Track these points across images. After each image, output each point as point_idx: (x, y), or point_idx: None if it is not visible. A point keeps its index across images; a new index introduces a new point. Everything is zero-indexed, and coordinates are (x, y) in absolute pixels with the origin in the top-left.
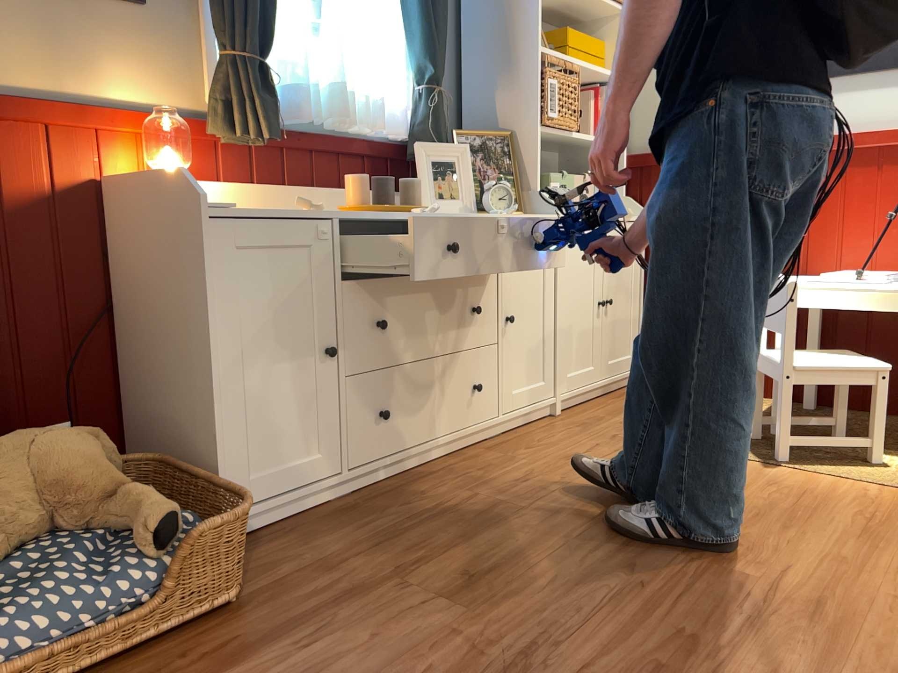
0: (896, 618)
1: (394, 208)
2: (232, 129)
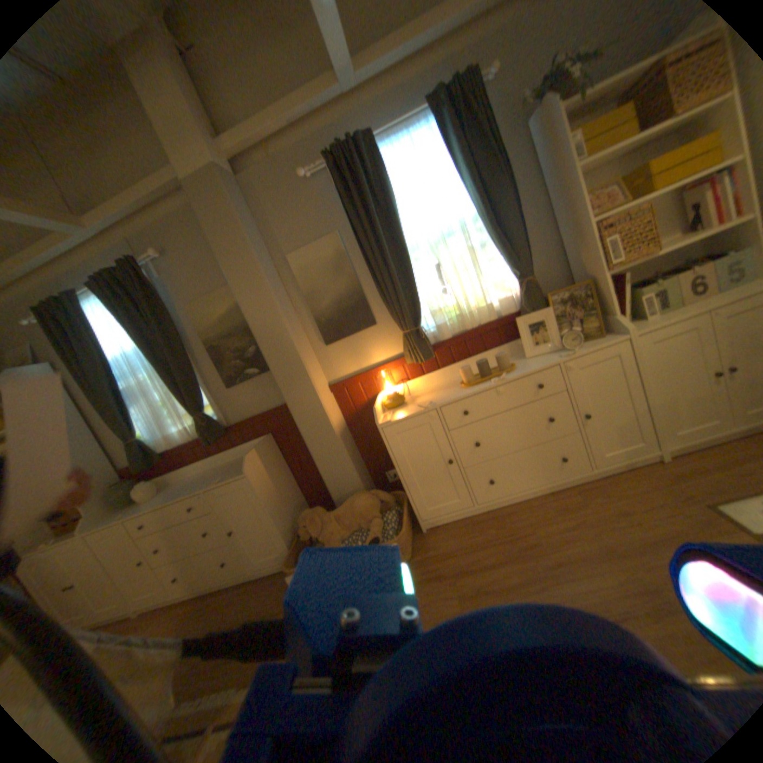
0: None
1: (483, 379)
2: (414, 358)
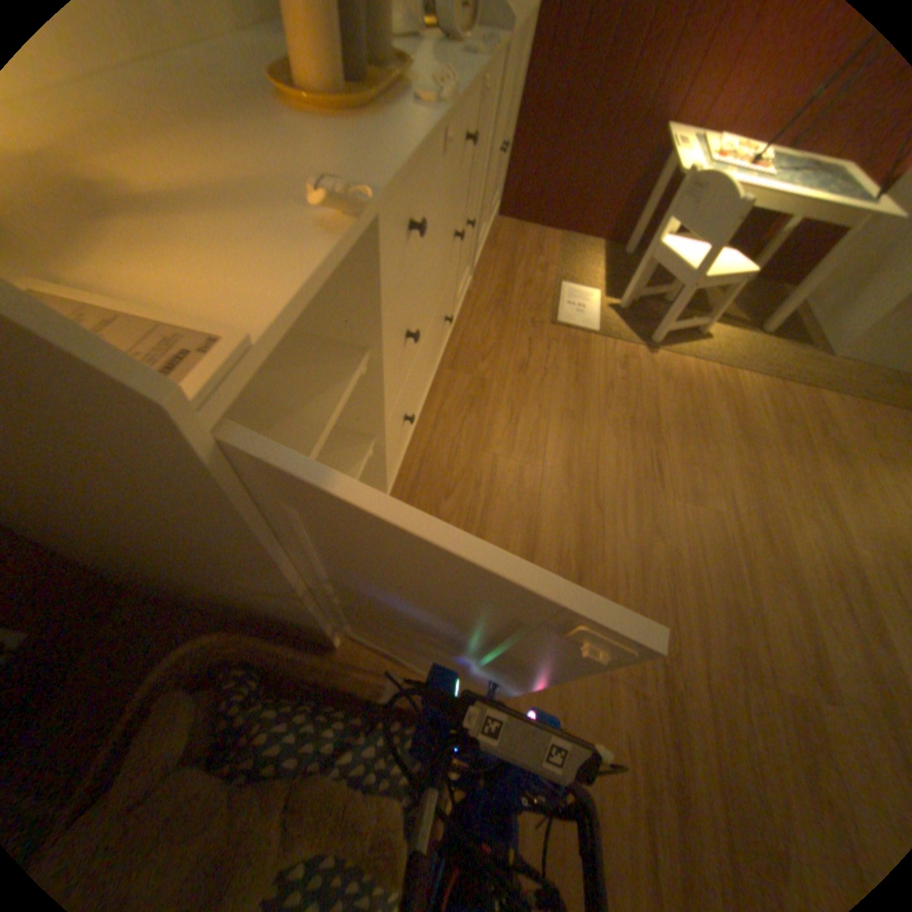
0: (799, 531)
1: (388, 86)
2: None
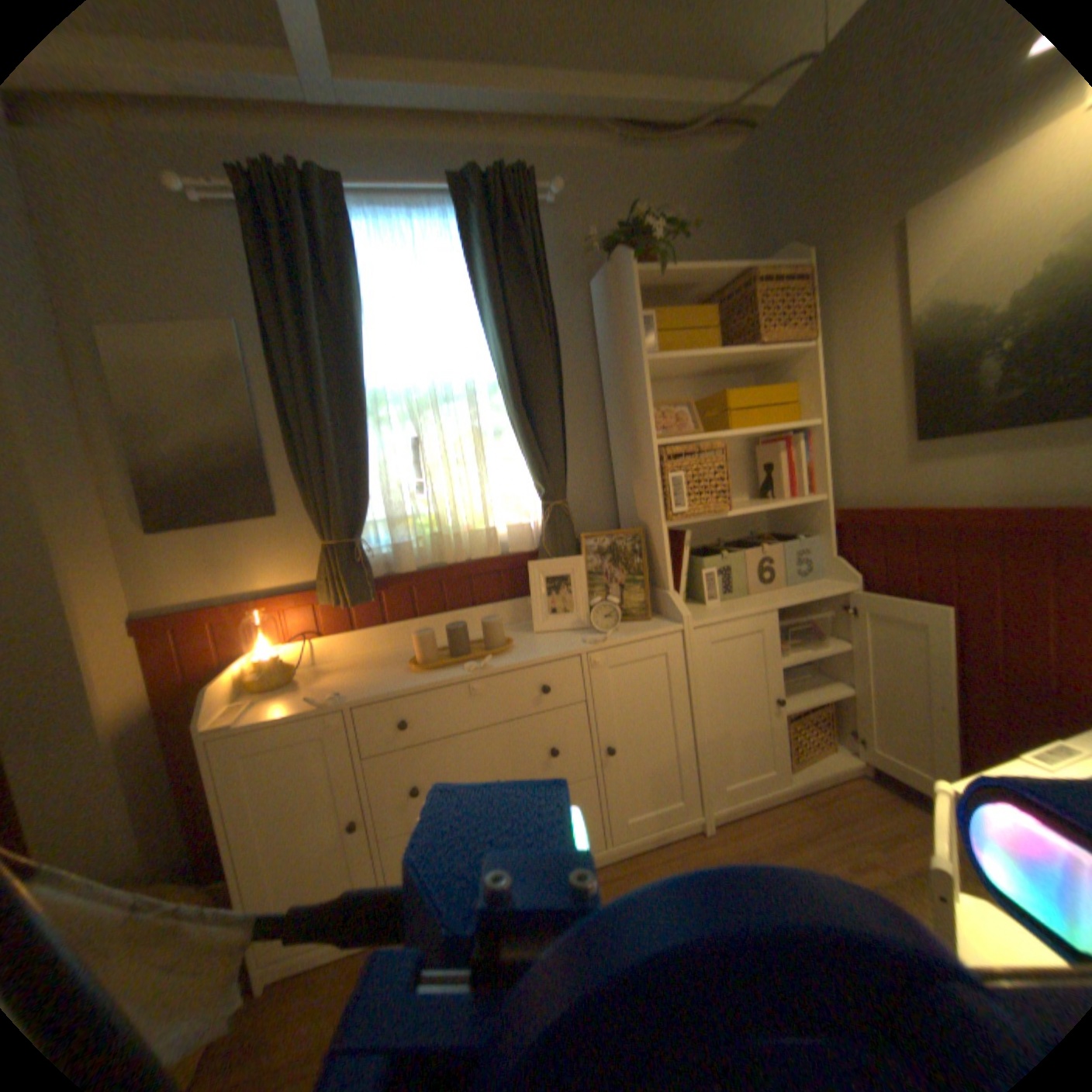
0: None
1: (452, 661)
2: (337, 596)
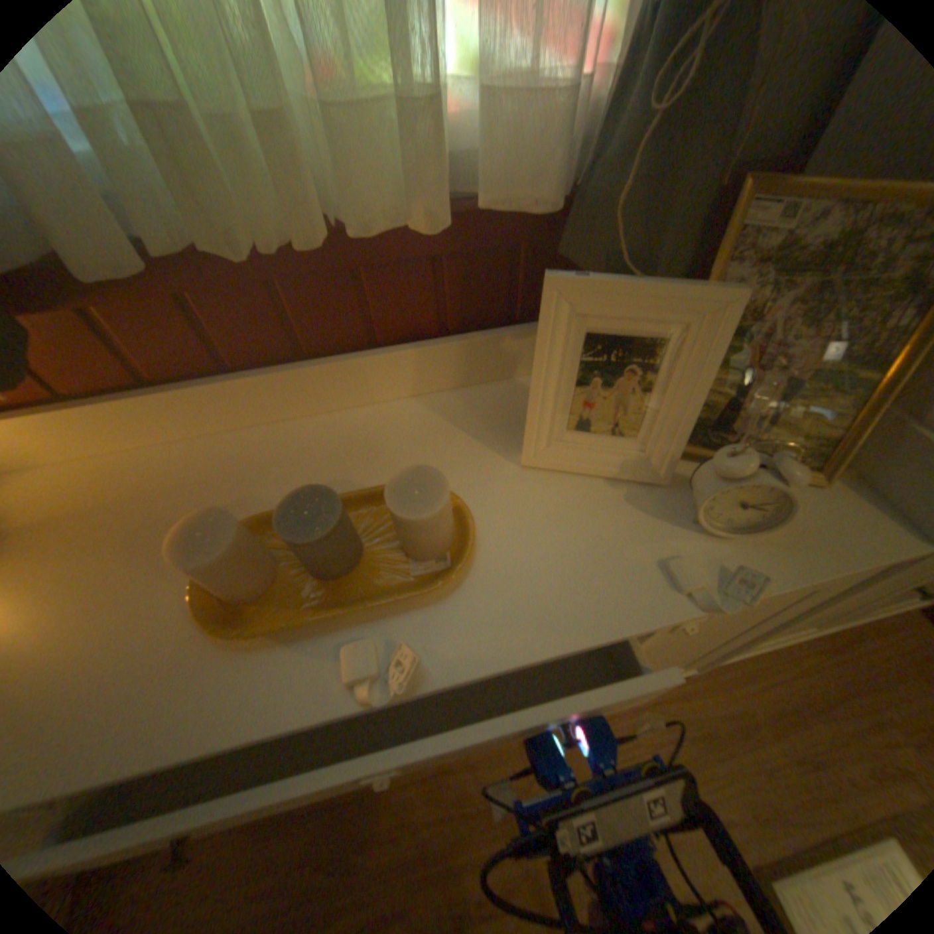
0: None
1: (309, 623)
2: None
